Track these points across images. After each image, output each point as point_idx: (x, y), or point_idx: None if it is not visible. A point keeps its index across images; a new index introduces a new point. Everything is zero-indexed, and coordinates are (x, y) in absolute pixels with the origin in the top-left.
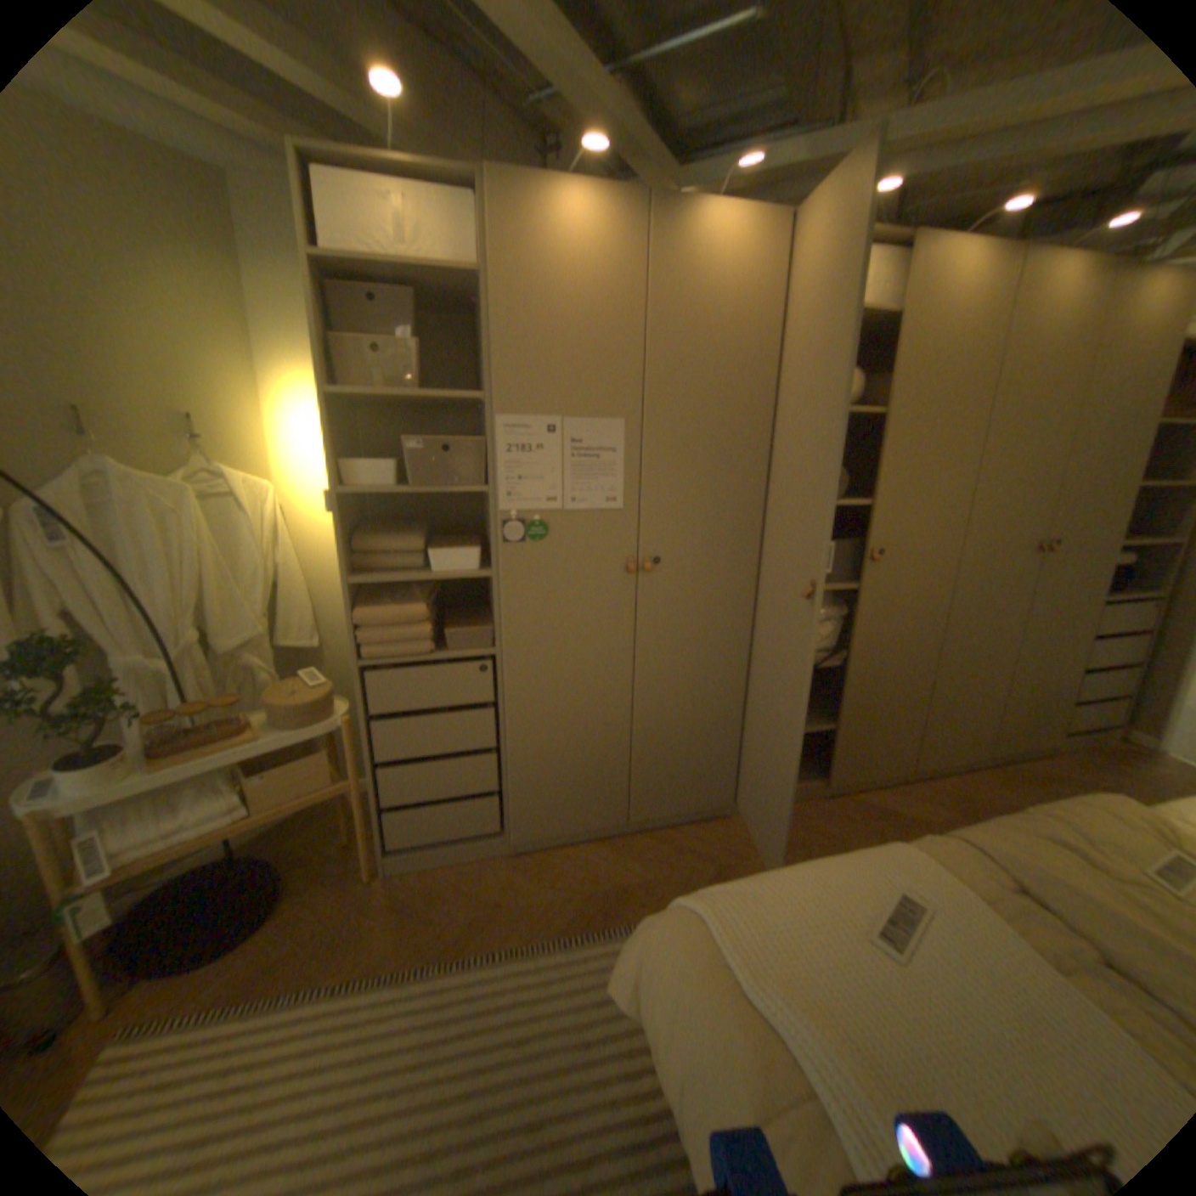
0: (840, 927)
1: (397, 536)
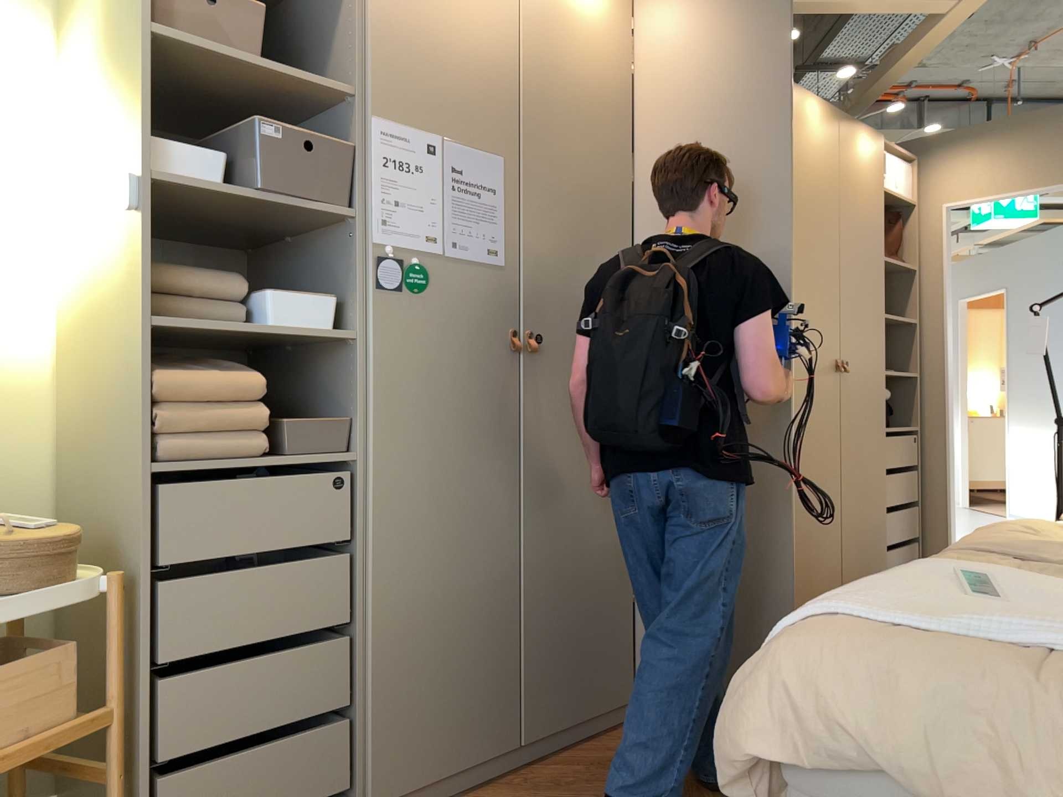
0: (940, 597)
1: (204, 271)
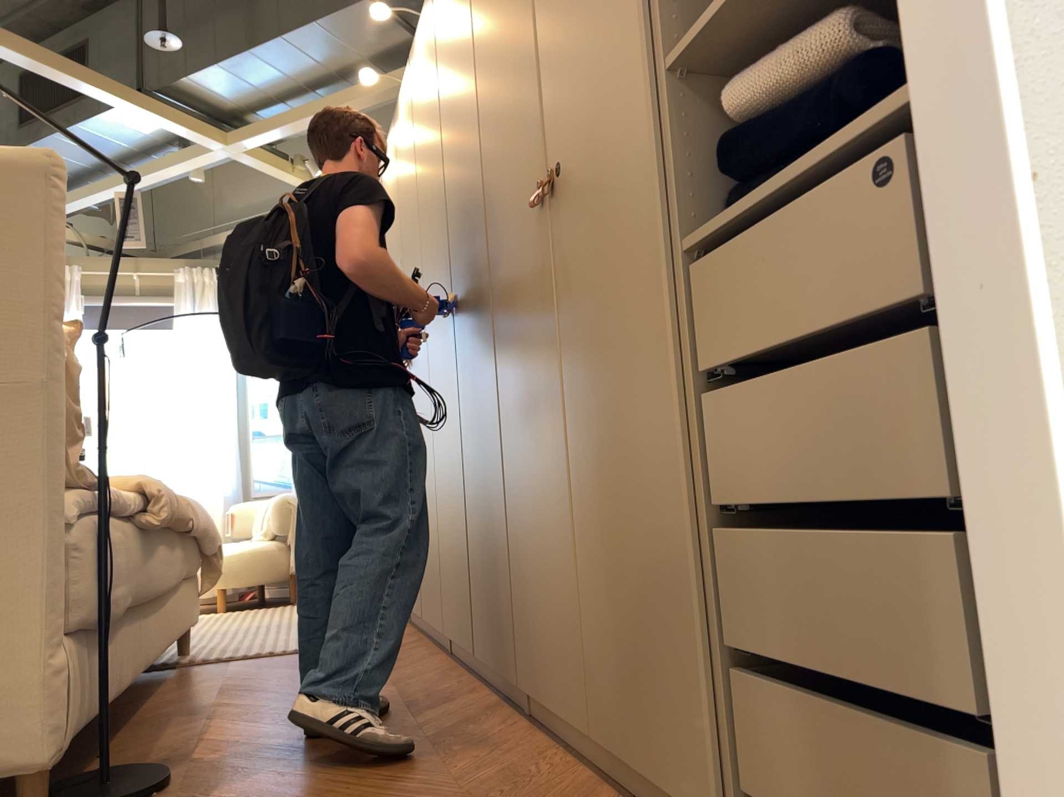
0: None
1: None
